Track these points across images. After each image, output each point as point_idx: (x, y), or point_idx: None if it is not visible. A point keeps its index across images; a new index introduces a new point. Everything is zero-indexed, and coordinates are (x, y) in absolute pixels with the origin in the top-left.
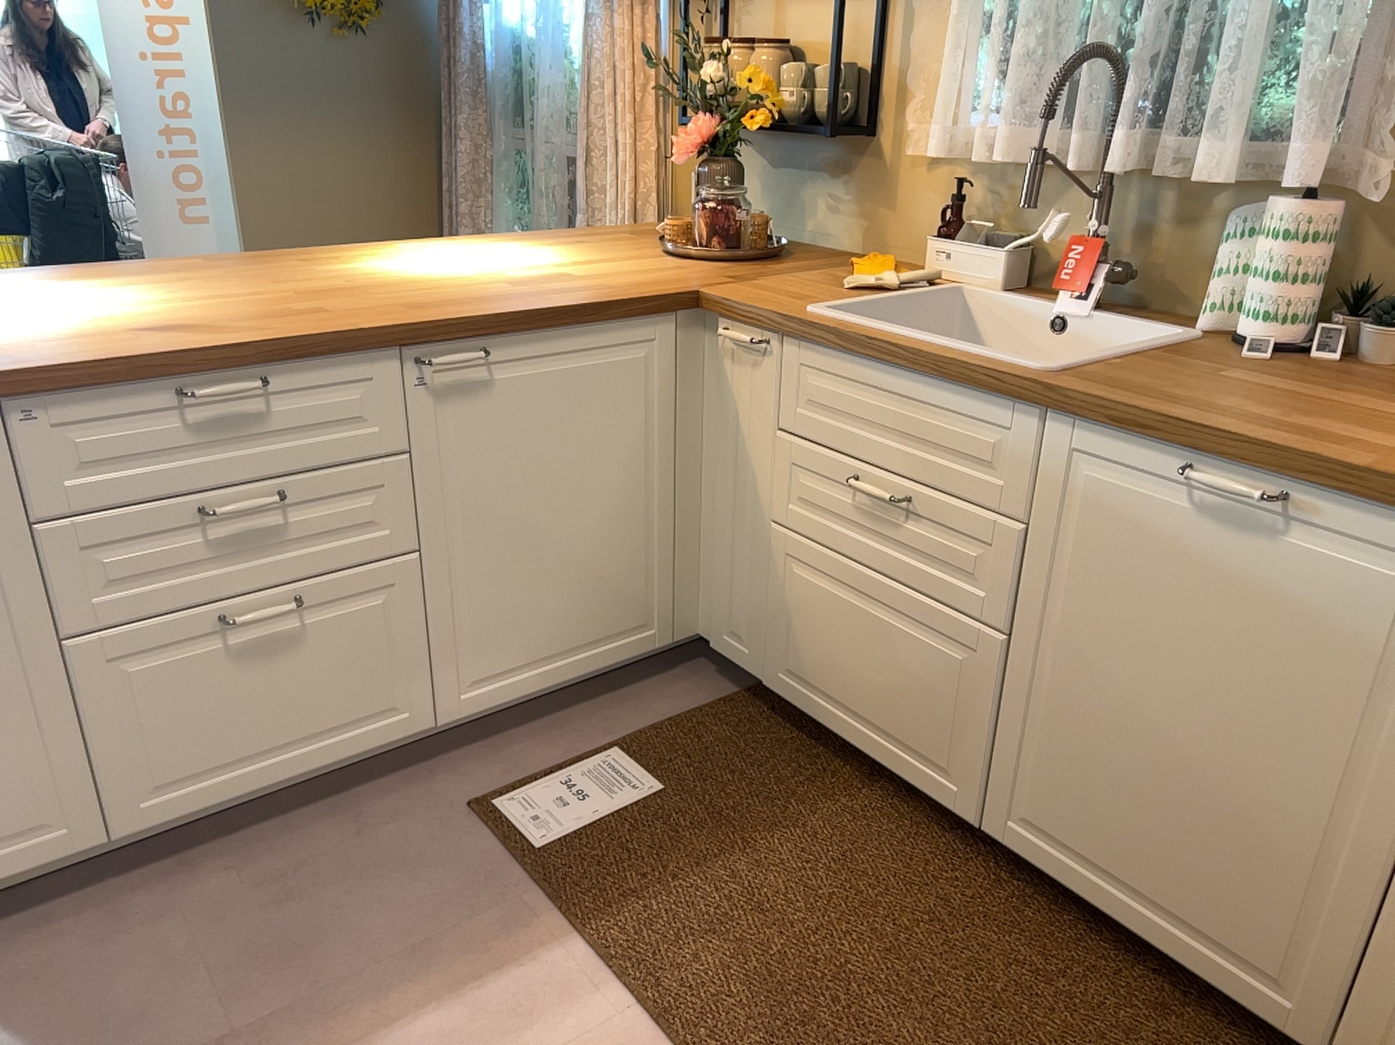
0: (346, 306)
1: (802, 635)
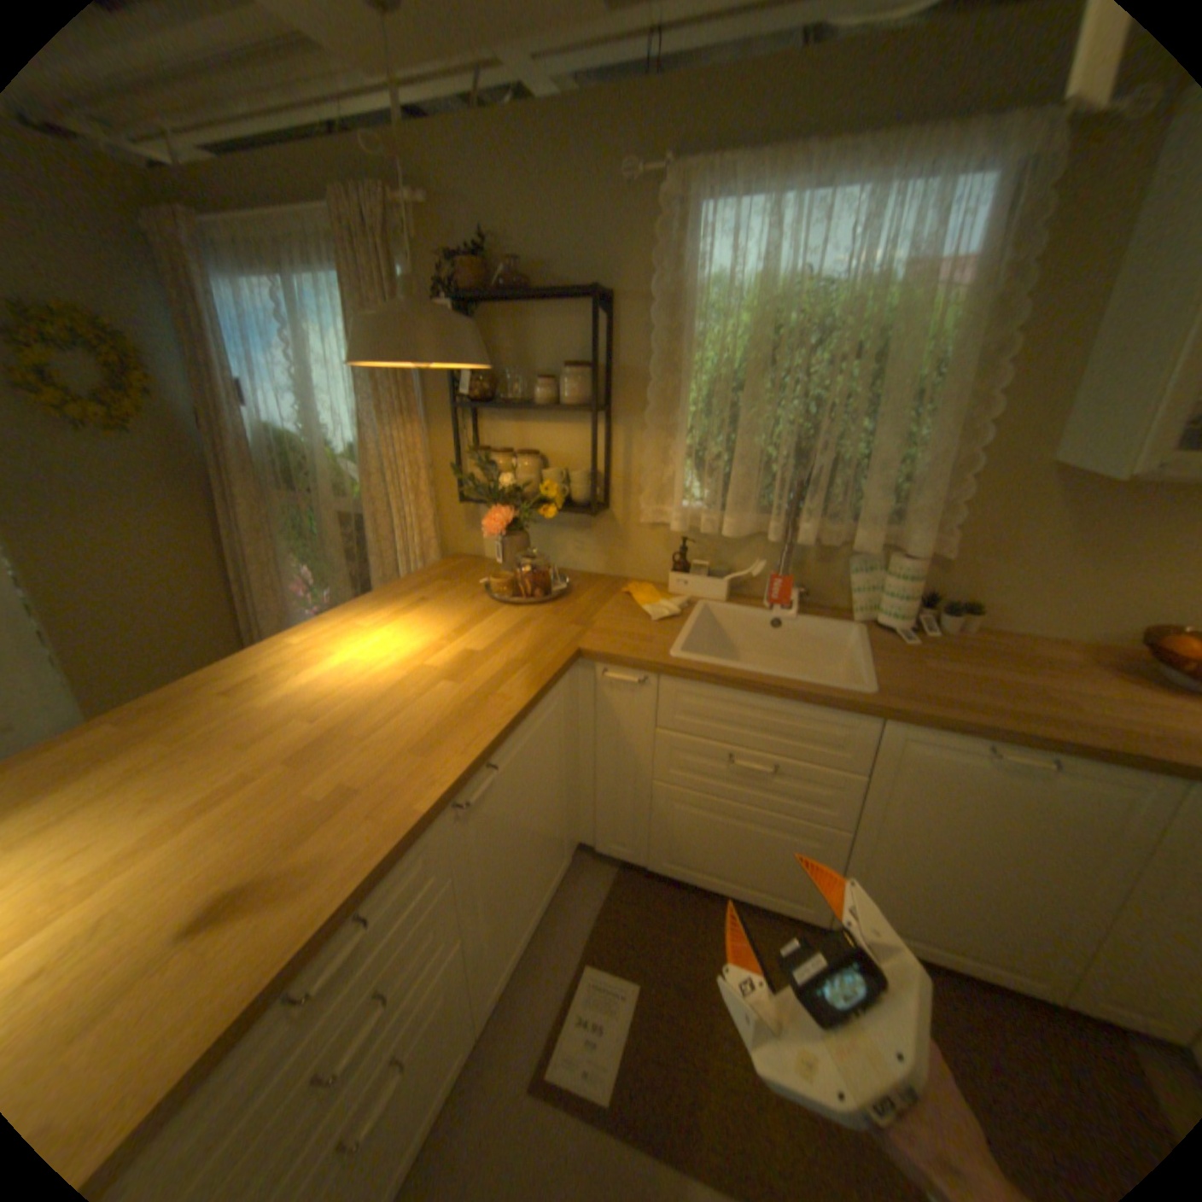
0: (359, 772)
1: (682, 842)
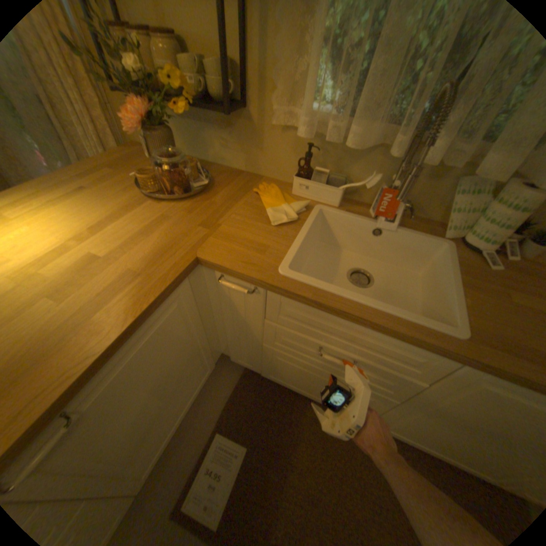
0: None
1: (282, 373)
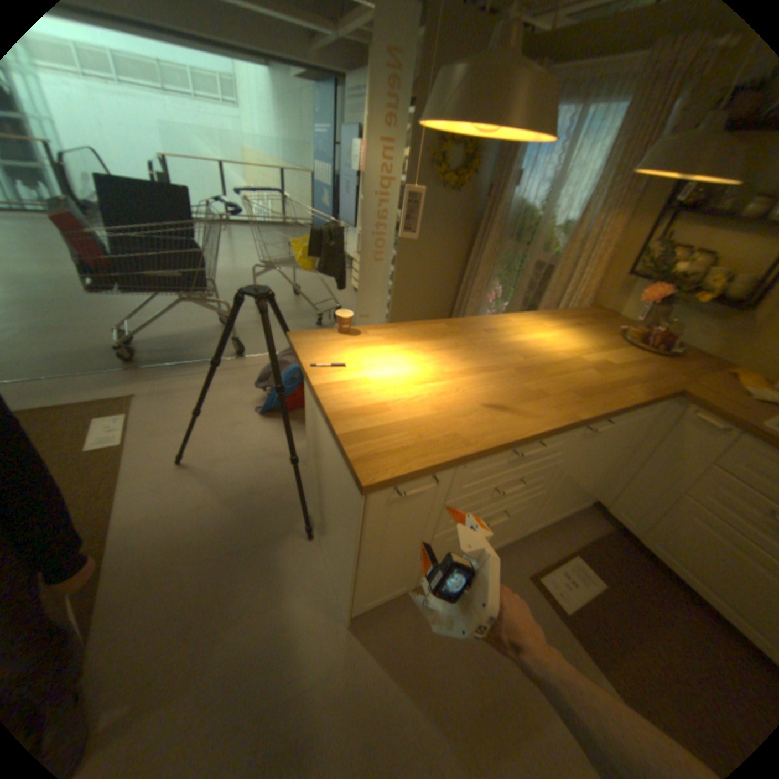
0: (549, 389)
1: (683, 541)
